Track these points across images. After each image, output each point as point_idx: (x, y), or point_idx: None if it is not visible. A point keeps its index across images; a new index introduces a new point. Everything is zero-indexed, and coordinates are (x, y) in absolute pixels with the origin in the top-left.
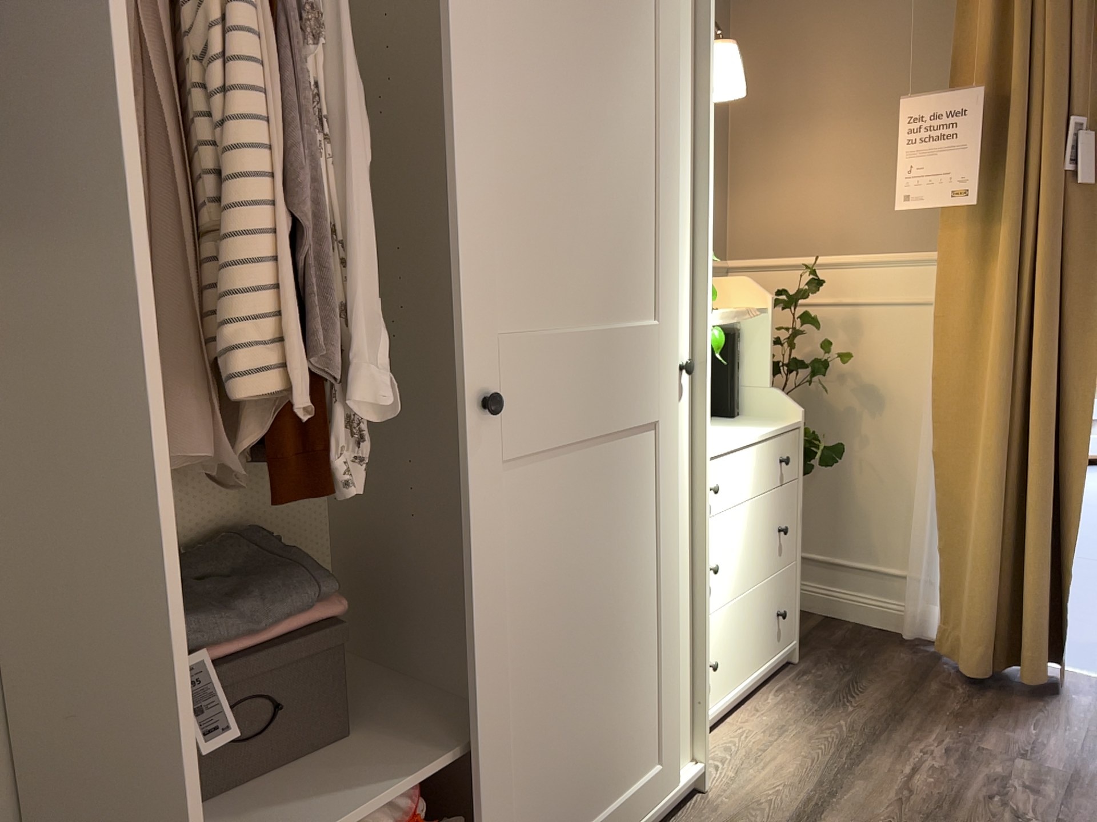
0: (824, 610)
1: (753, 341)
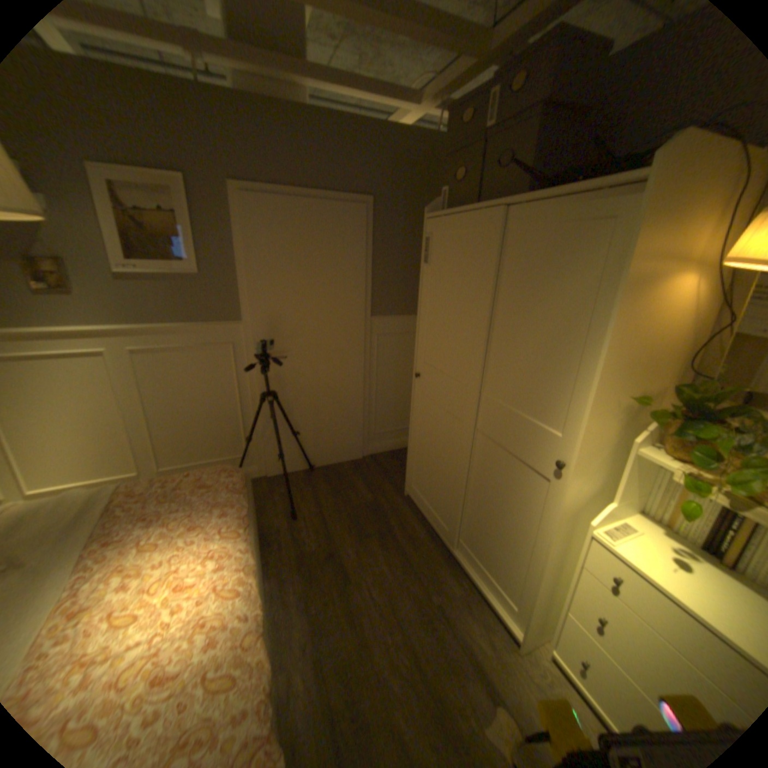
0: None
1: None
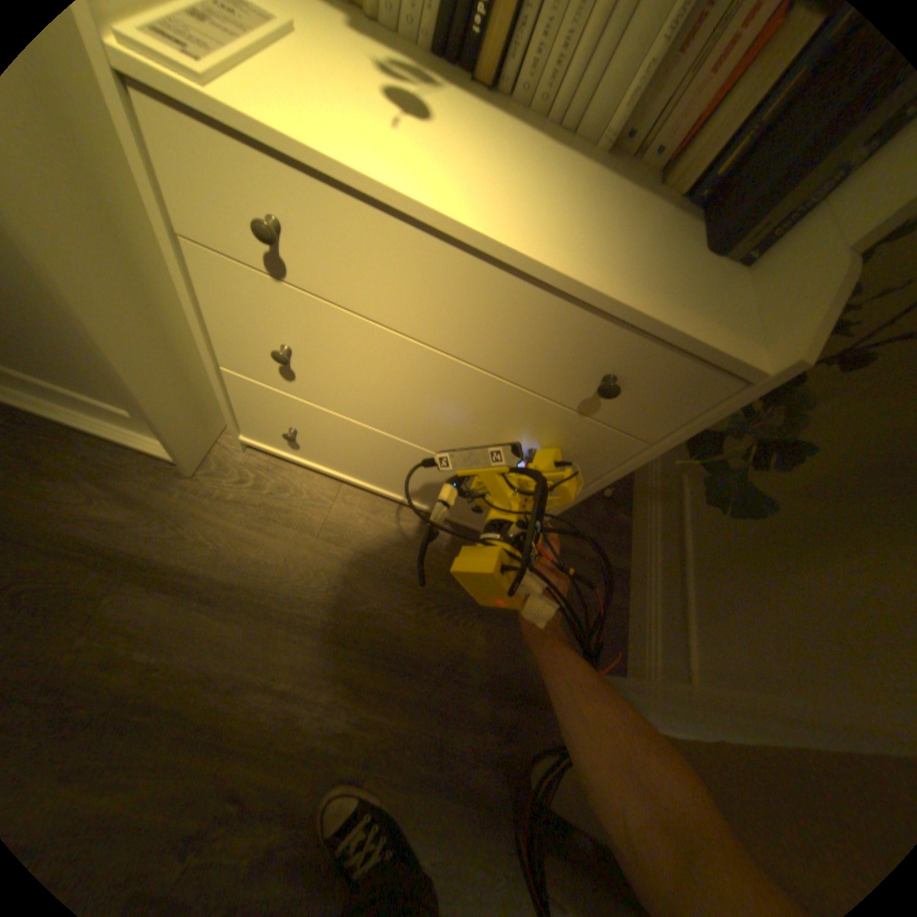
0: (635, 565)
1: None
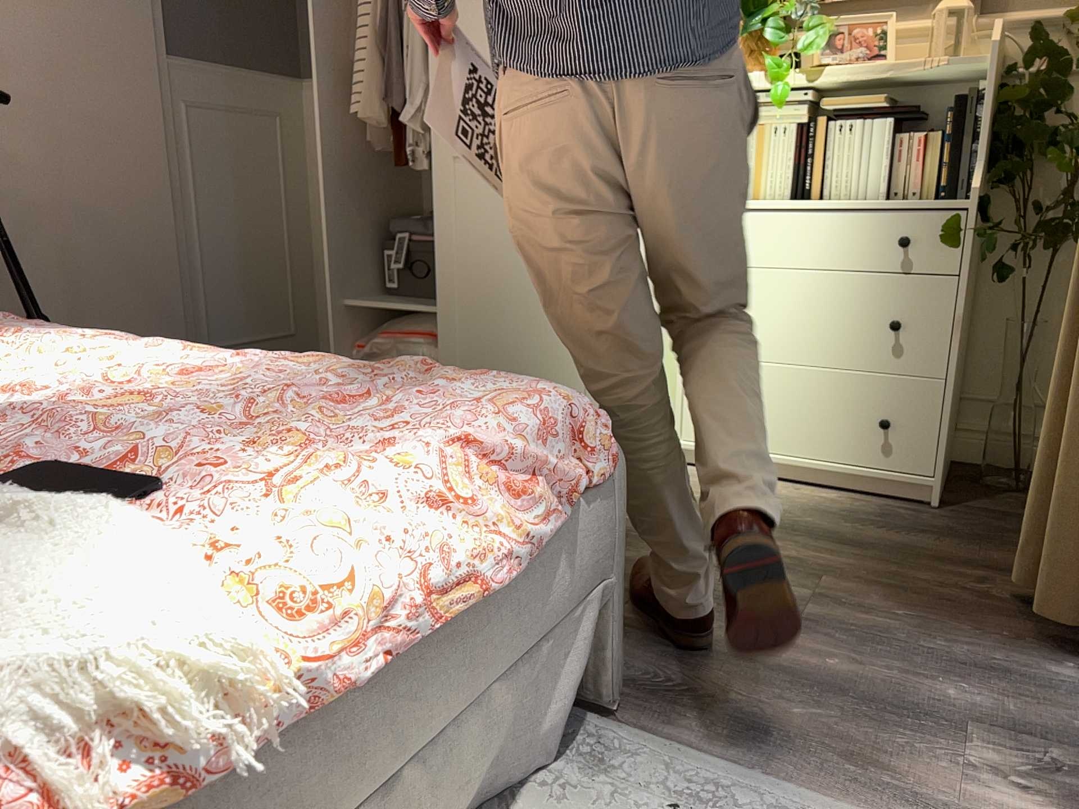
0: None
1: (986, 103)
